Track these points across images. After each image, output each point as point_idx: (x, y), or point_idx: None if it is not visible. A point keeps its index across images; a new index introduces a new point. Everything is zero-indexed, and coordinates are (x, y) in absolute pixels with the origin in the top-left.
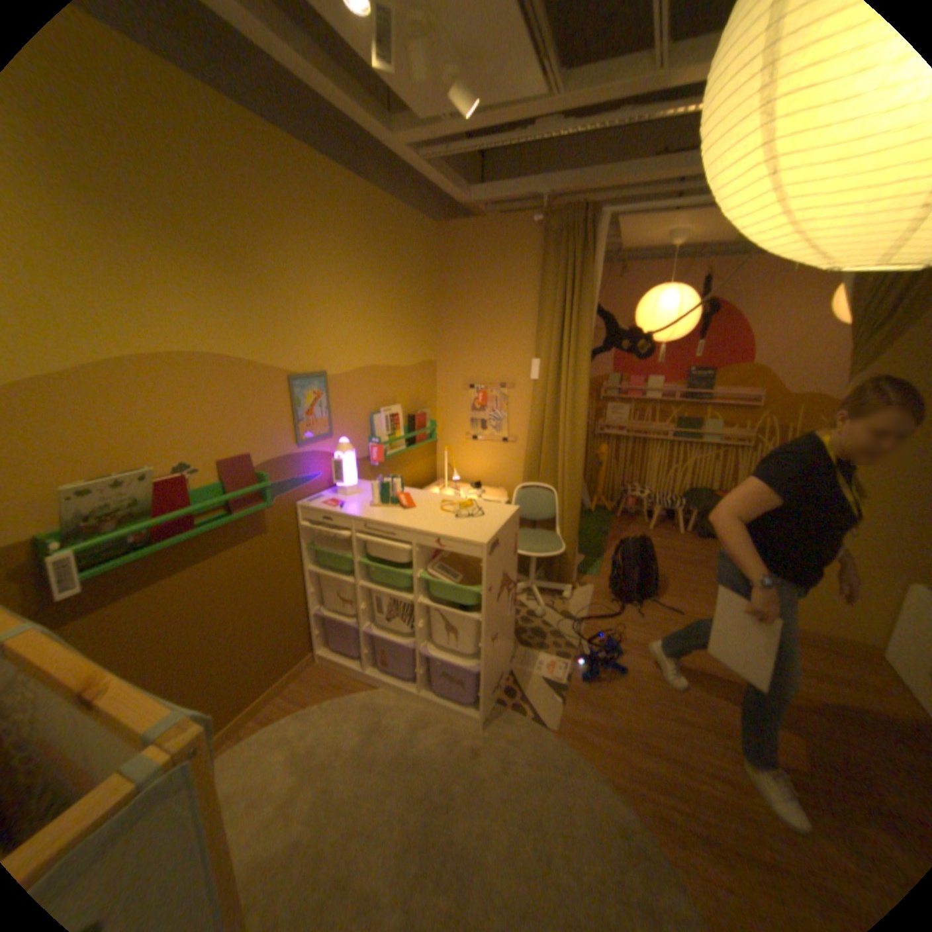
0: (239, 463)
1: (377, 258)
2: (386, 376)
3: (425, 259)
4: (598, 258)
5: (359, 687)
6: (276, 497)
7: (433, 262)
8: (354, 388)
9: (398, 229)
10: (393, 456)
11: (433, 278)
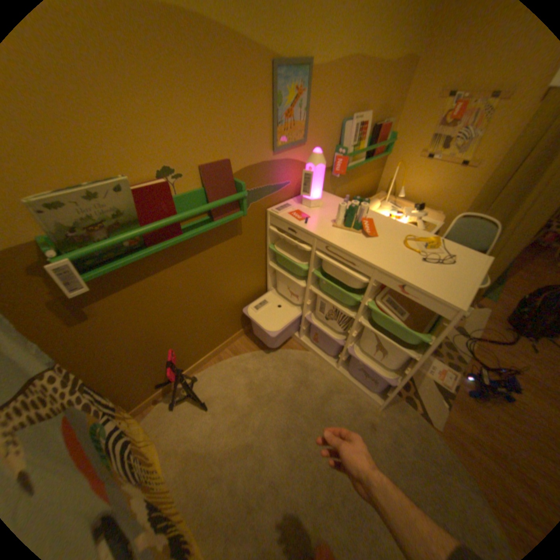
0: (219, 169)
1: None
2: (368, 71)
3: None
4: None
5: (295, 345)
6: (251, 203)
7: None
8: (335, 84)
9: None
10: (353, 168)
11: None
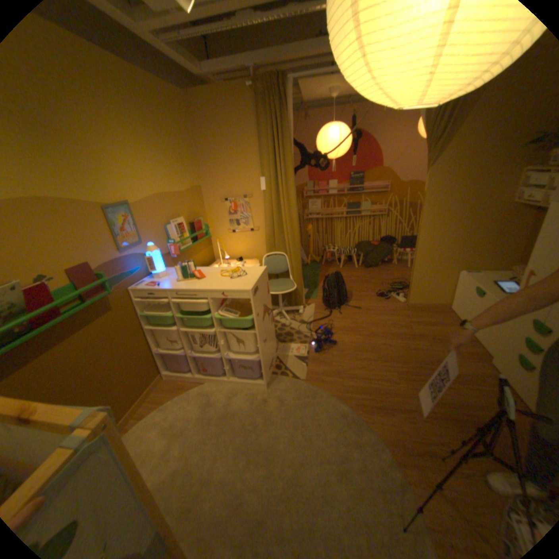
0: (81, 269)
1: (145, 118)
2: (169, 199)
3: (179, 116)
4: (289, 109)
5: (193, 386)
6: (113, 287)
7: (185, 118)
8: (149, 209)
9: (155, 96)
10: (184, 249)
11: (187, 129)
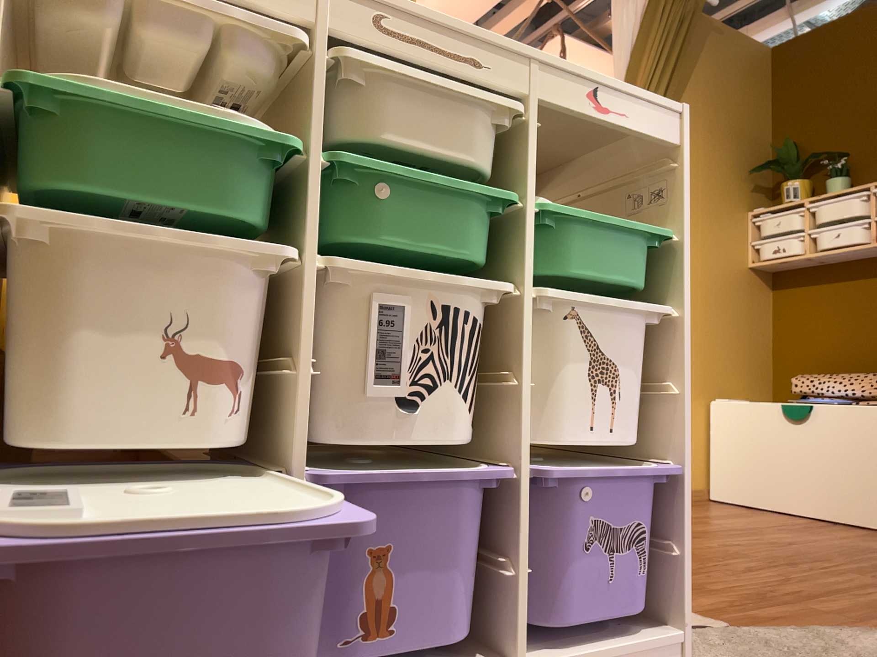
0: None
1: None
2: None
3: None
4: None
5: None
6: None
7: None
8: None
9: None
10: None
11: None
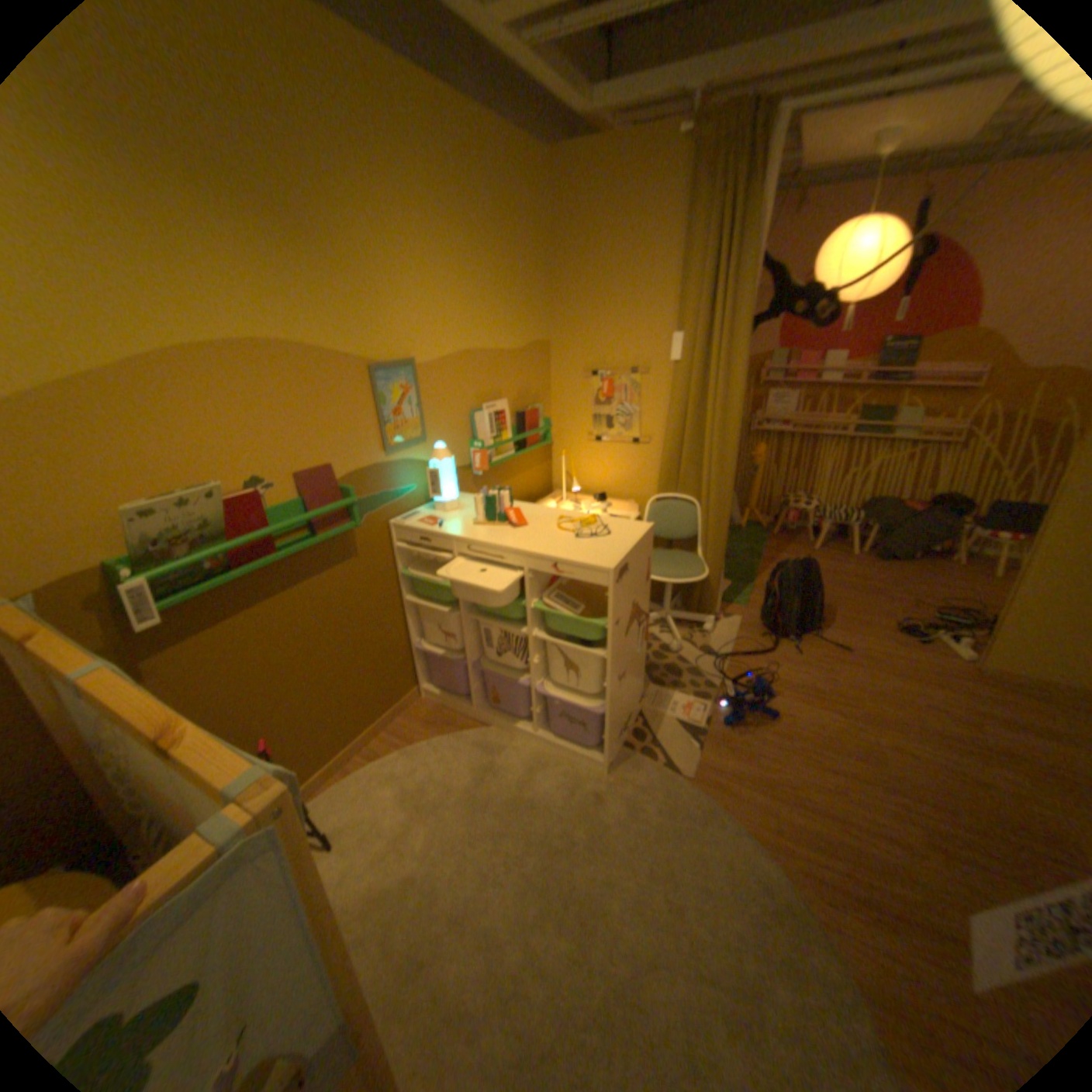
0: (317, 476)
1: (469, 203)
2: (486, 363)
3: (532, 200)
4: (768, 182)
5: (469, 725)
6: (364, 516)
7: (542, 205)
8: (448, 380)
9: (495, 159)
10: (498, 463)
11: (543, 227)
